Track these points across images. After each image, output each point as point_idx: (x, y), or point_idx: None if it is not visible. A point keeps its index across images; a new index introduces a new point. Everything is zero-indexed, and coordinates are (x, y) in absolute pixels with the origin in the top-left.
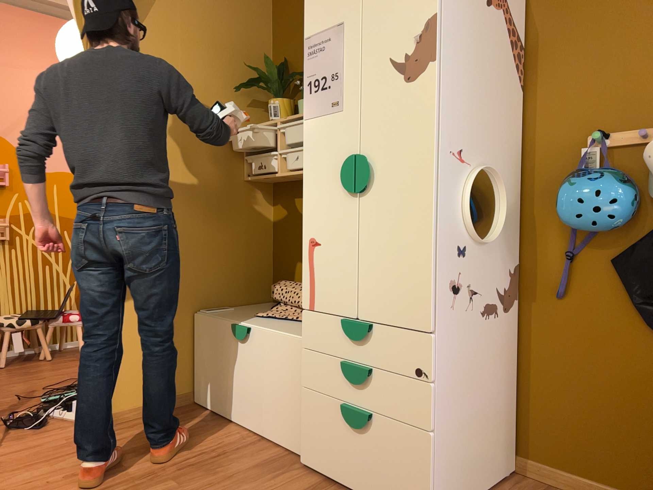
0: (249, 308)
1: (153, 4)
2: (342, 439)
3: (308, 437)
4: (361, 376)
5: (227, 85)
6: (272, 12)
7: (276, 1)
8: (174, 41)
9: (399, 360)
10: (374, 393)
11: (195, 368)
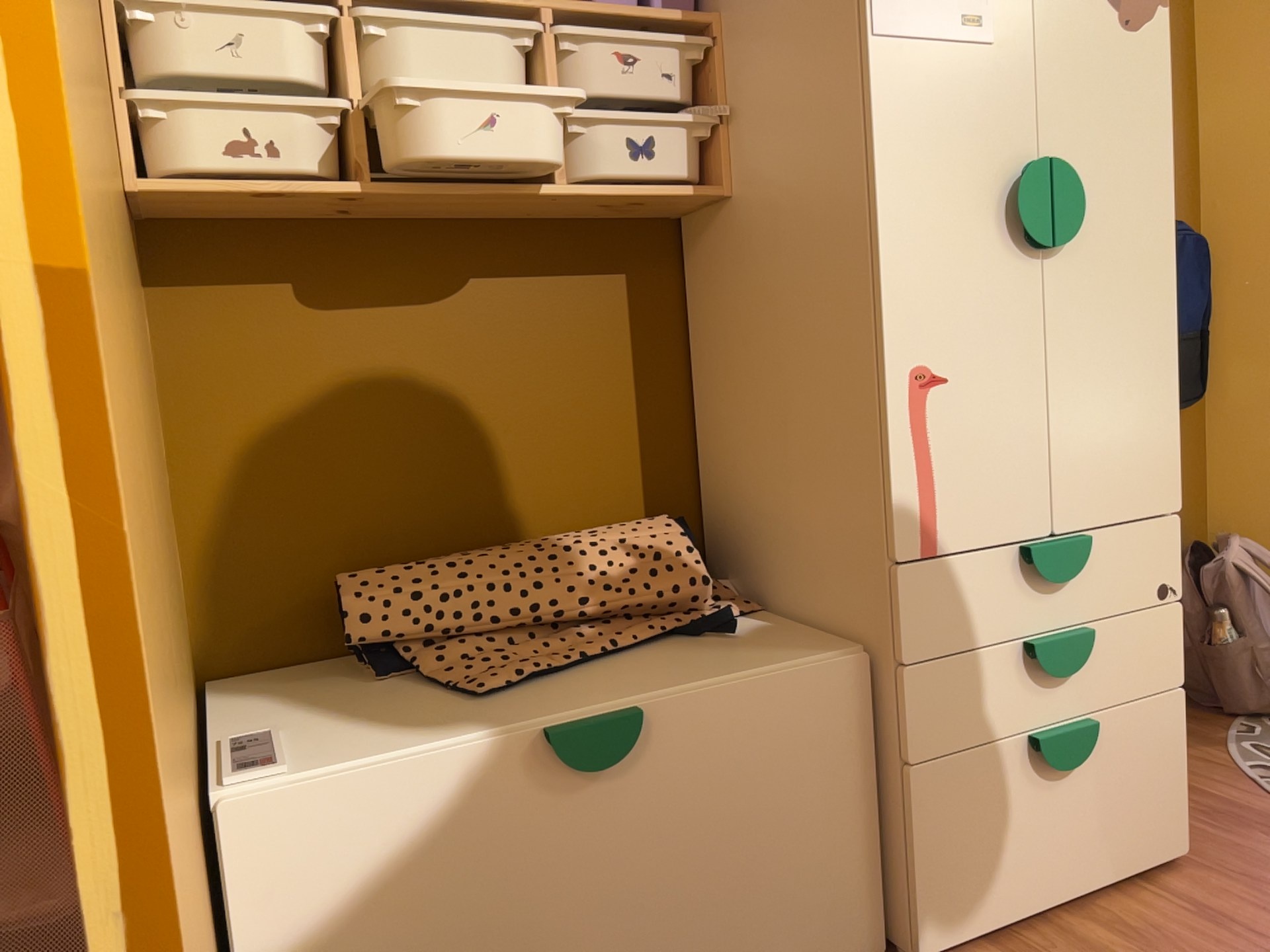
0: (272, 710)
1: None
2: (1029, 814)
3: (942, 878)
4: (1084, 648)
5: None
6: None
7: None
8: None
9: (1132, 582)
10: (1090, 672)
11: None
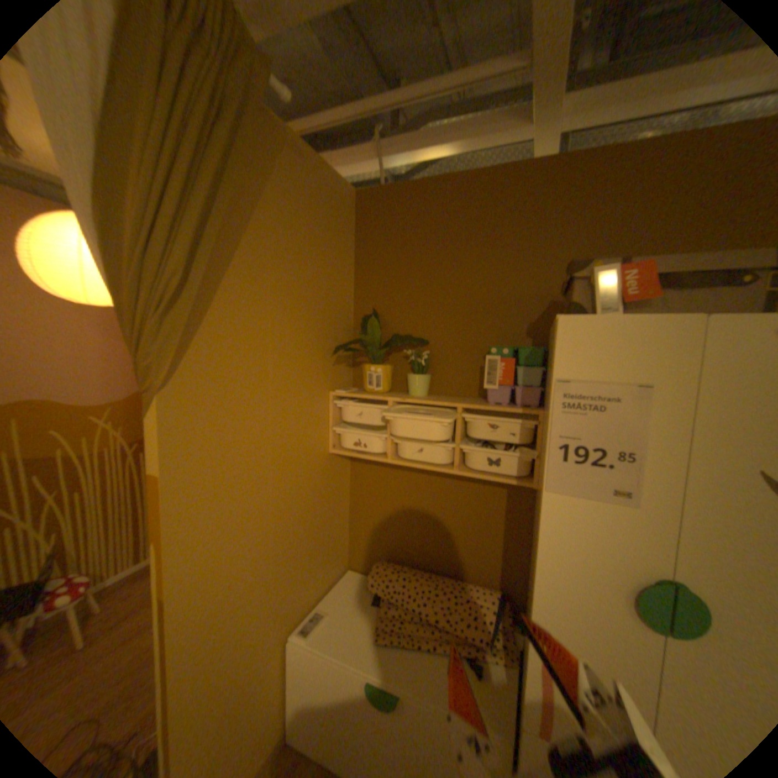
0: (340, 601)
1: (236, 243)
2: None
3: None
4: None
5: (316, 344)
6: (354, 247)
7: (361, 236)
8: (262, 297)
9: None
10: None
11: (286, 701)
